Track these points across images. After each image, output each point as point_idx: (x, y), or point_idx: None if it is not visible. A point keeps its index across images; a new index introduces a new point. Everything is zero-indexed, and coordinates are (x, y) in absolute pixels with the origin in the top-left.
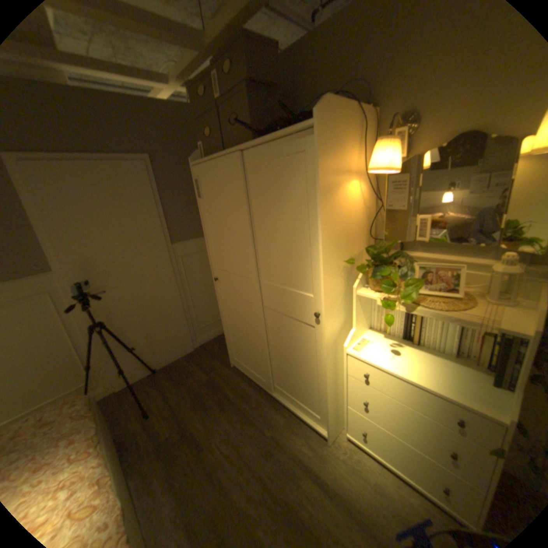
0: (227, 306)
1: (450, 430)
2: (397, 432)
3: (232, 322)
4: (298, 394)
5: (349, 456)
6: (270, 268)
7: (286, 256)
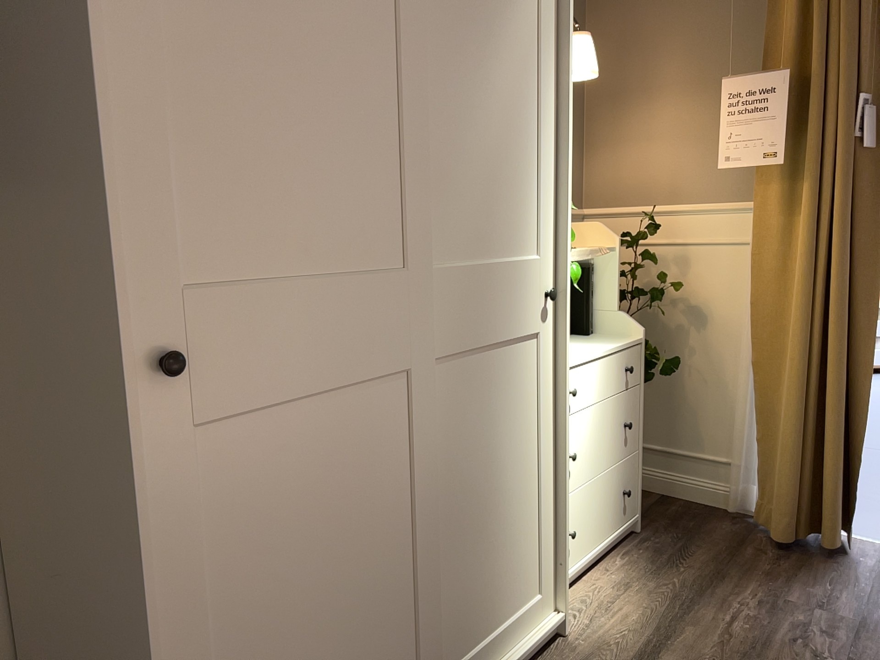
0: (229, 506)
1: (623, 392)
2: (595, 464)
3: (252, 591)
4: (500, 599)
5: (575, 611)
6: (455, 210)
7: (497, 167)
